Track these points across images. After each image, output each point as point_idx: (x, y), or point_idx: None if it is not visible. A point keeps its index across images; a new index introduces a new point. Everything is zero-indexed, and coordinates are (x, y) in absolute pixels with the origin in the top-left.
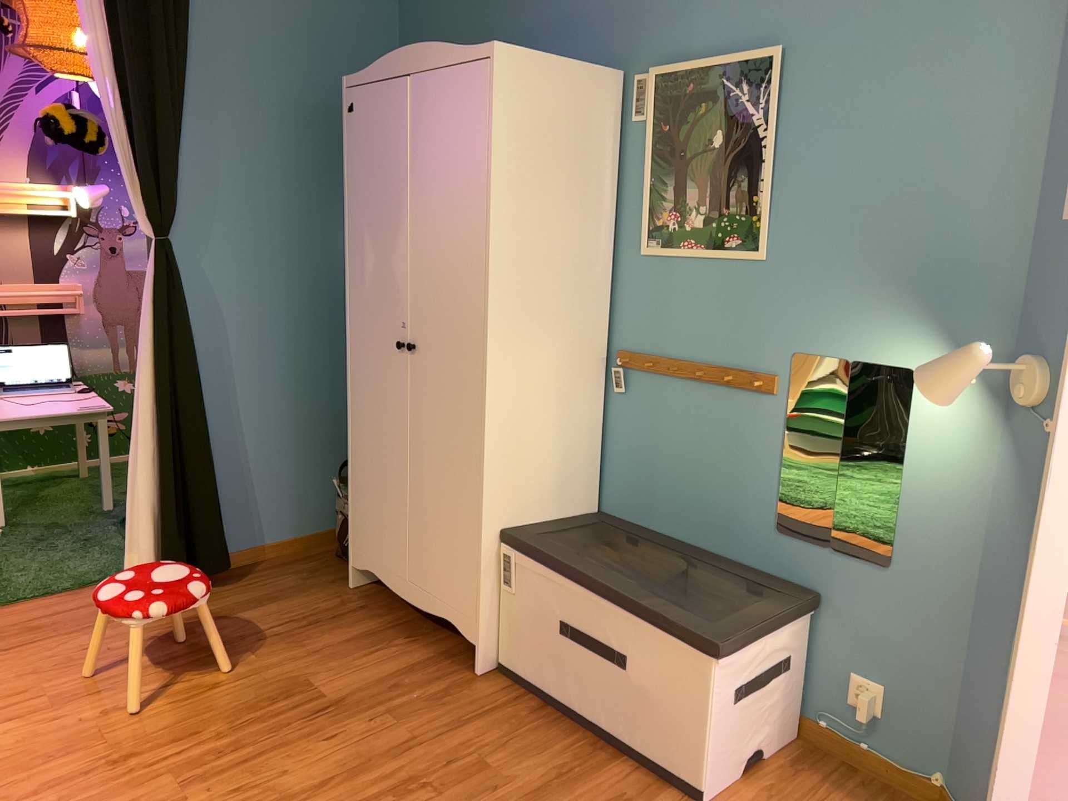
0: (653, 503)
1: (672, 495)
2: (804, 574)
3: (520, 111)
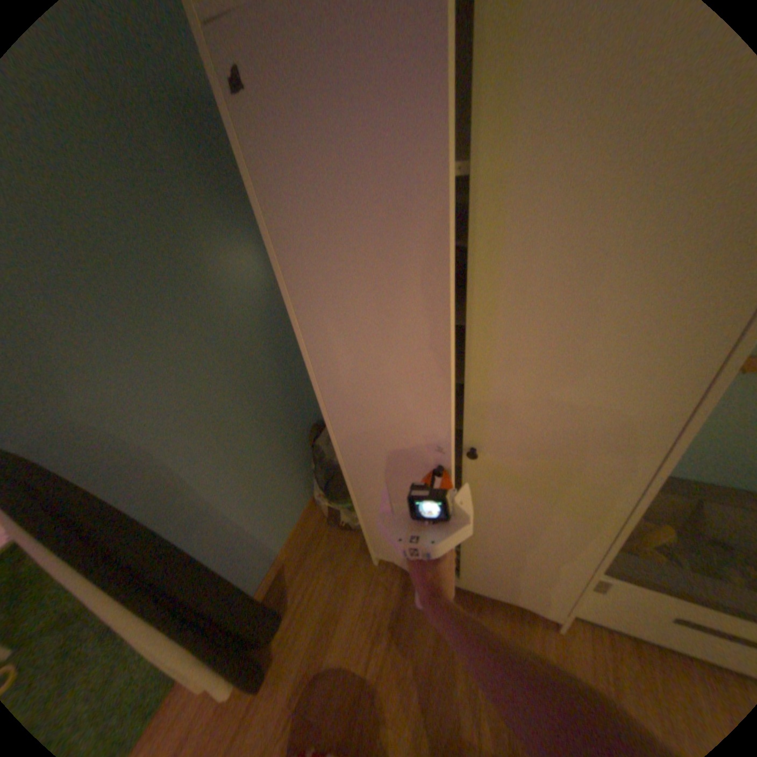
0: None
1: None
2: None
3: None
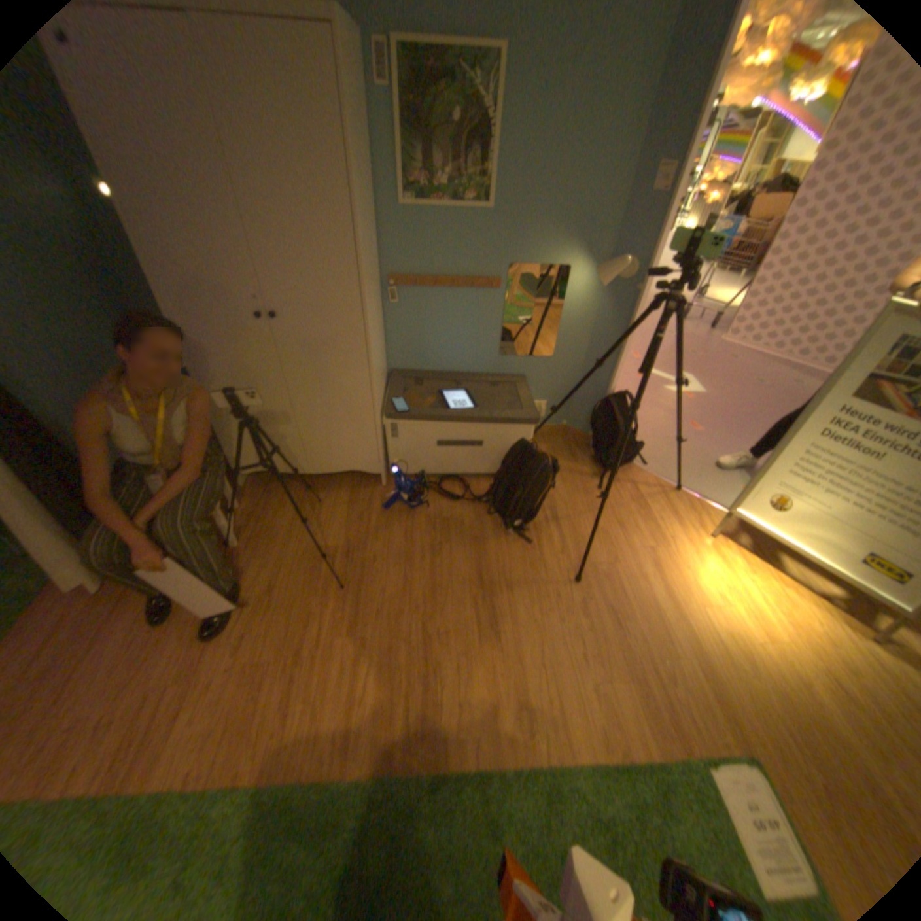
0: (425, 361)
1: (437, 353)
2: (513, 370)
3: (350, 89)
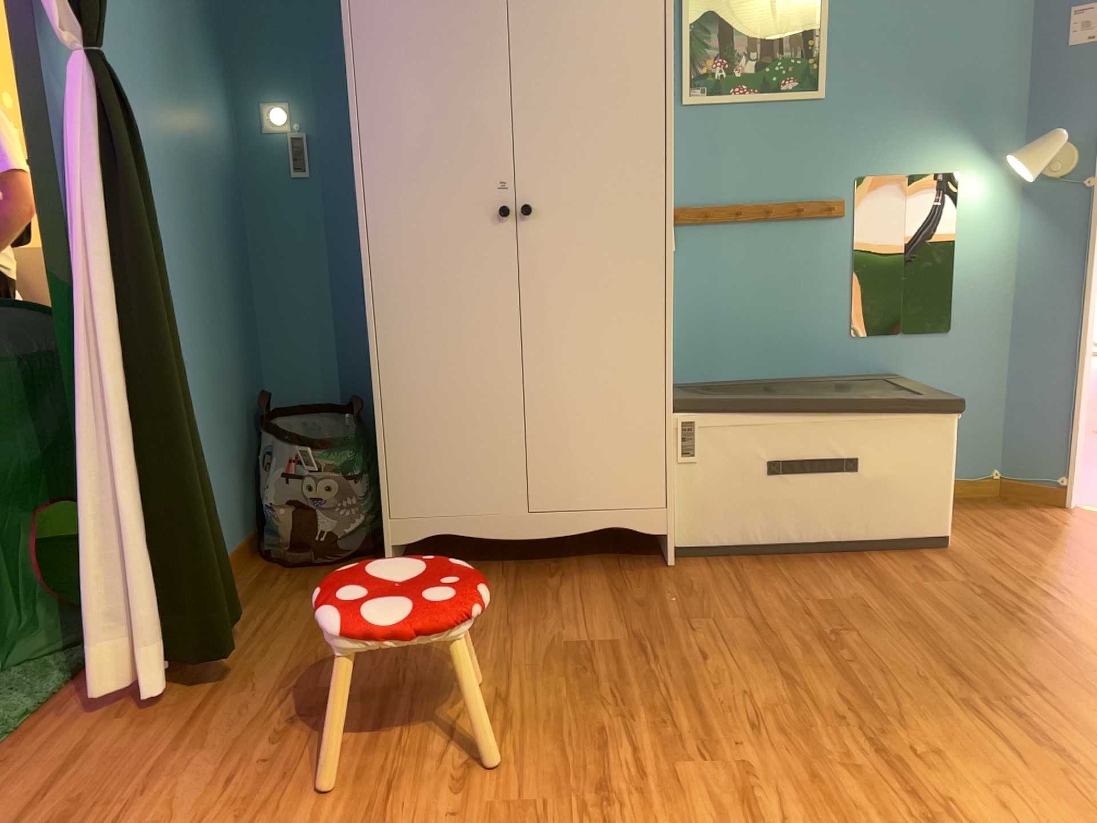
0: (716, 354)
1: (738, 338)
2: (879, 363)
3: None
